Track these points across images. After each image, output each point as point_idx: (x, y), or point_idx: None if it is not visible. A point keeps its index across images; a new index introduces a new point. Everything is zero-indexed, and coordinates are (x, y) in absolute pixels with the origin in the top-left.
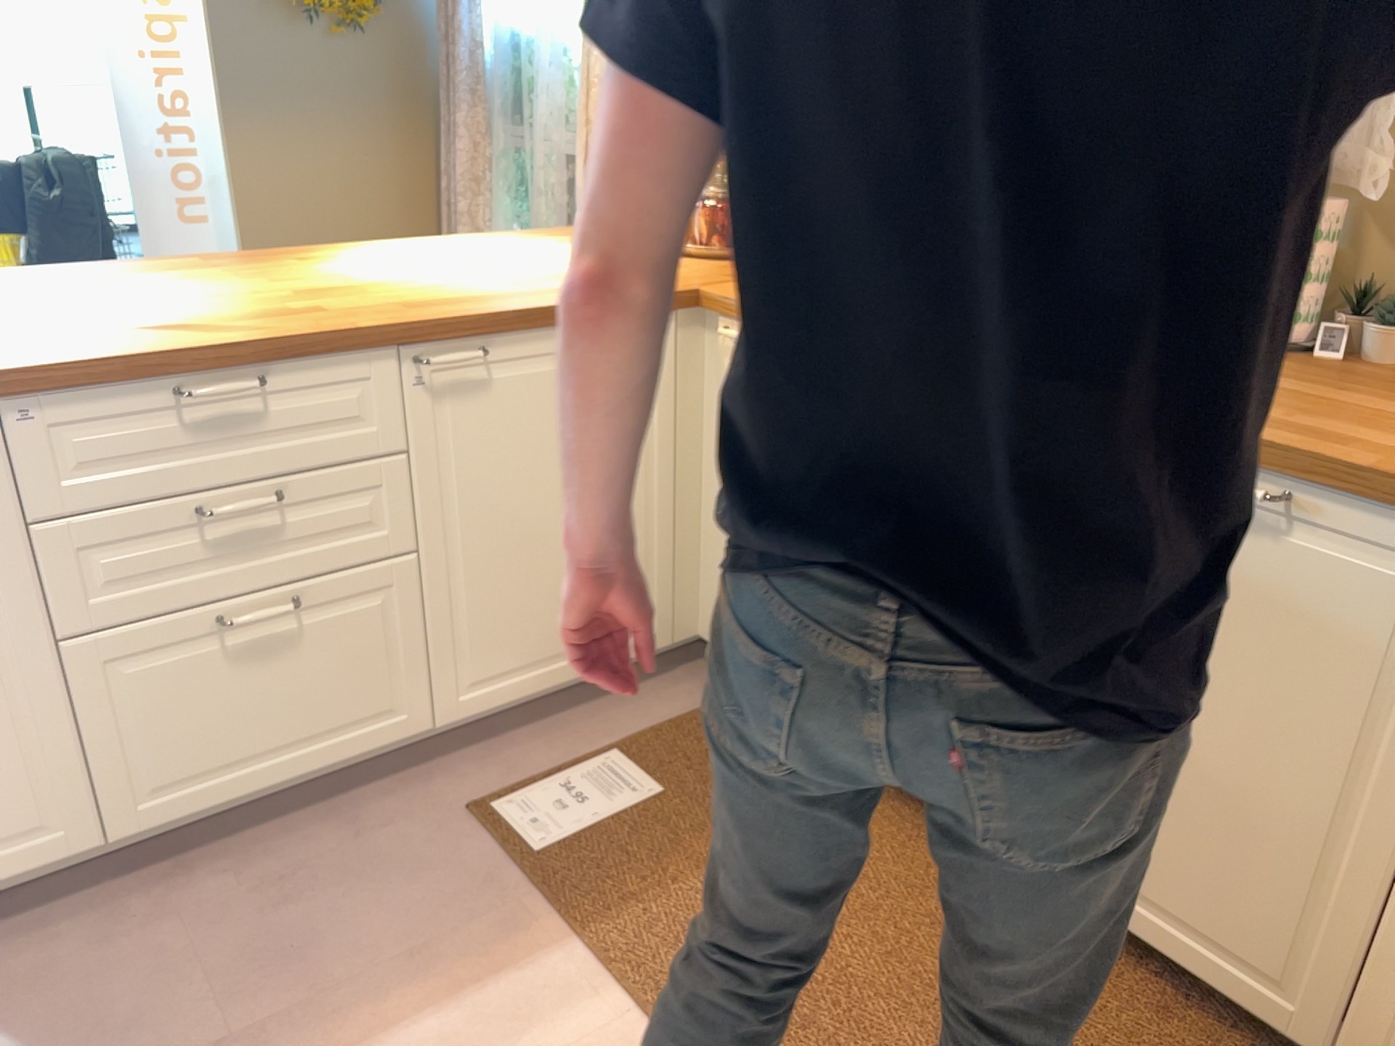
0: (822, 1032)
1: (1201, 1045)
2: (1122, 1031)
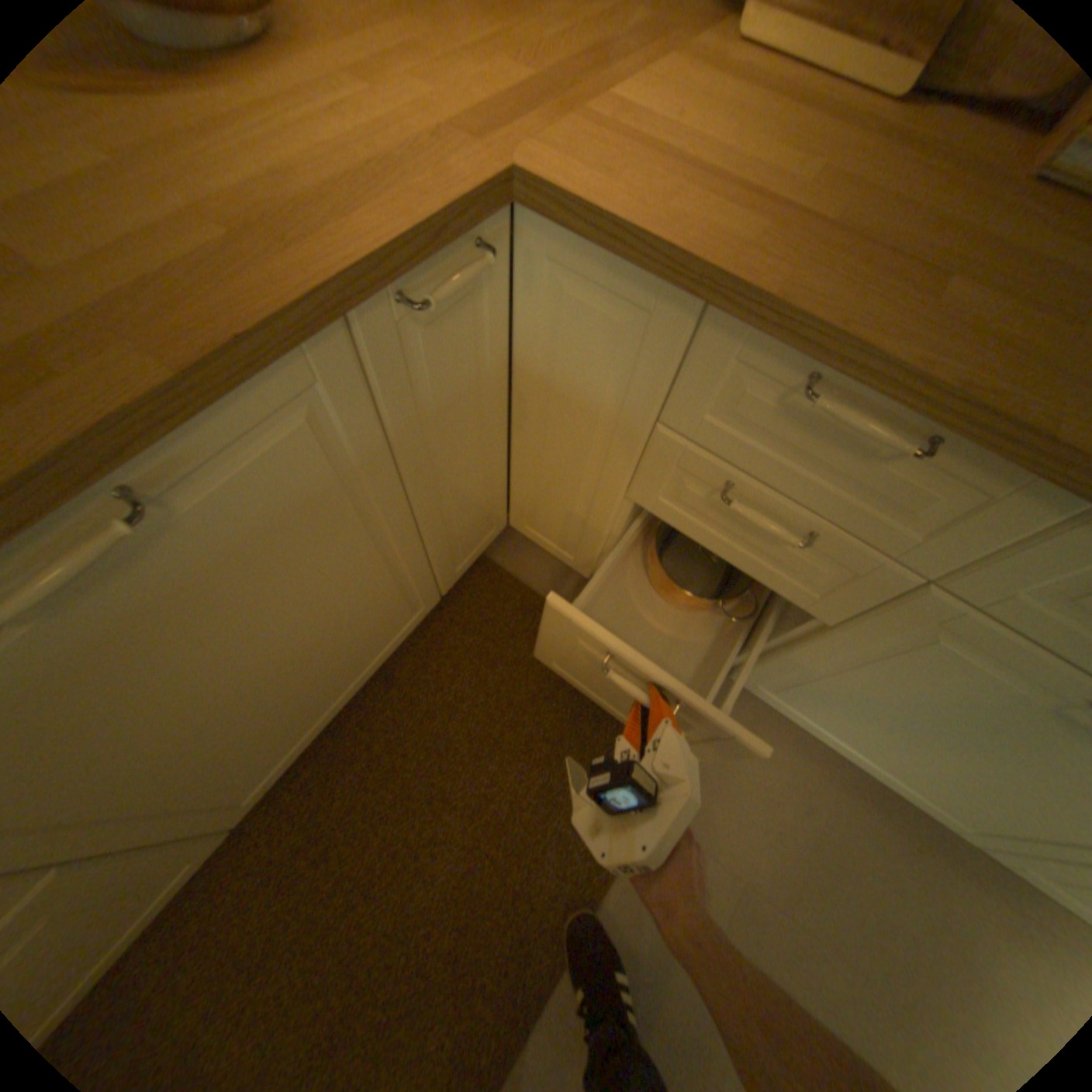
0: (455, 947)
1: (413, 663)
2: (410, 711)
